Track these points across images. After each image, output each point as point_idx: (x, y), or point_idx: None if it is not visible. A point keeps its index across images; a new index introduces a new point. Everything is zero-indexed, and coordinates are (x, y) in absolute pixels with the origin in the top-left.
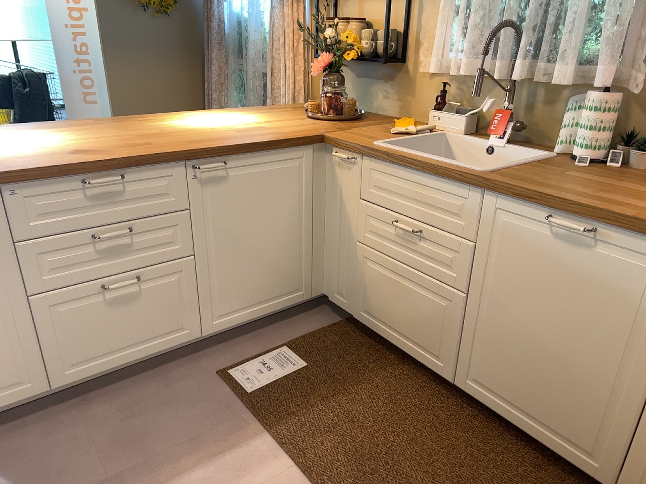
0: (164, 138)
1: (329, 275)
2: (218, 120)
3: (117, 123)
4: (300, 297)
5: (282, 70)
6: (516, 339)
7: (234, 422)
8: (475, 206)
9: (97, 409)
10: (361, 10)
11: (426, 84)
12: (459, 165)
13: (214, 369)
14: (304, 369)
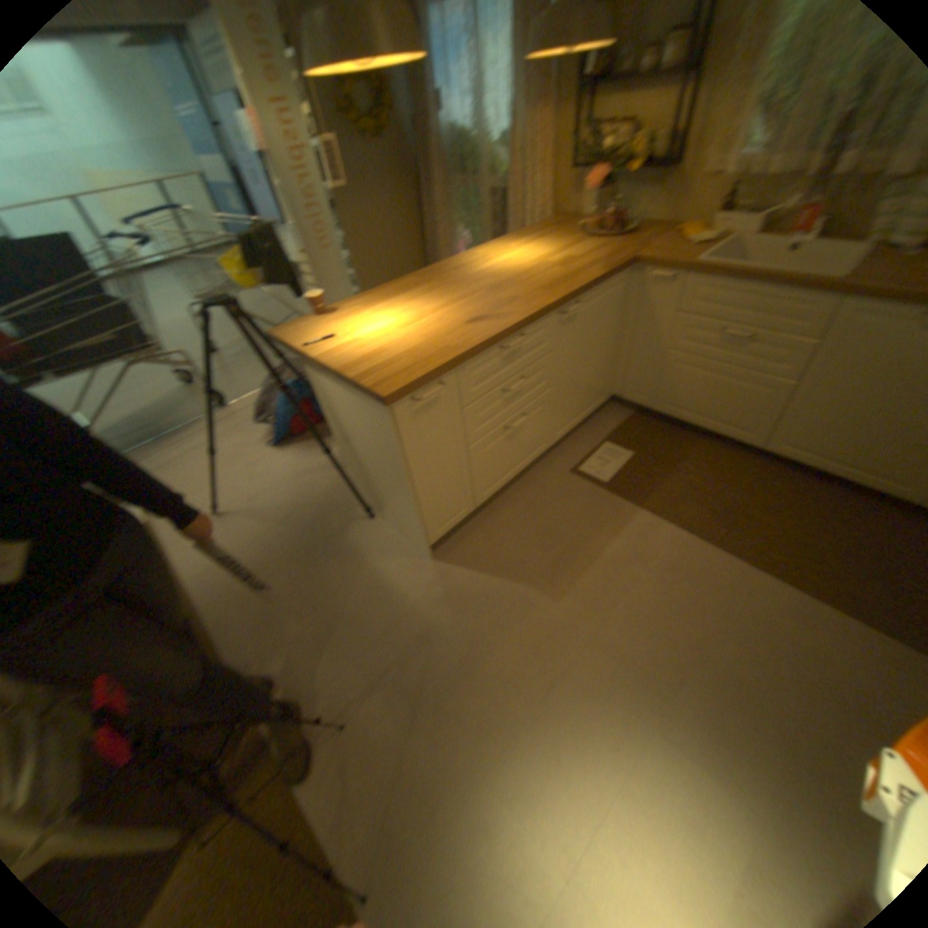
0: (516, 287)
1: (625, 378)
2: (520, 255)
3: (442, 276)
4: (604, 400)
5: (530, 183)
6: (850, 412)
7: (613, 505)
8: (830, 309)
9: (507, 514)
10: (629, 104)
11: (709, 182)
12: (813, 273)
13: (567, 469)
14: (635, 457)
